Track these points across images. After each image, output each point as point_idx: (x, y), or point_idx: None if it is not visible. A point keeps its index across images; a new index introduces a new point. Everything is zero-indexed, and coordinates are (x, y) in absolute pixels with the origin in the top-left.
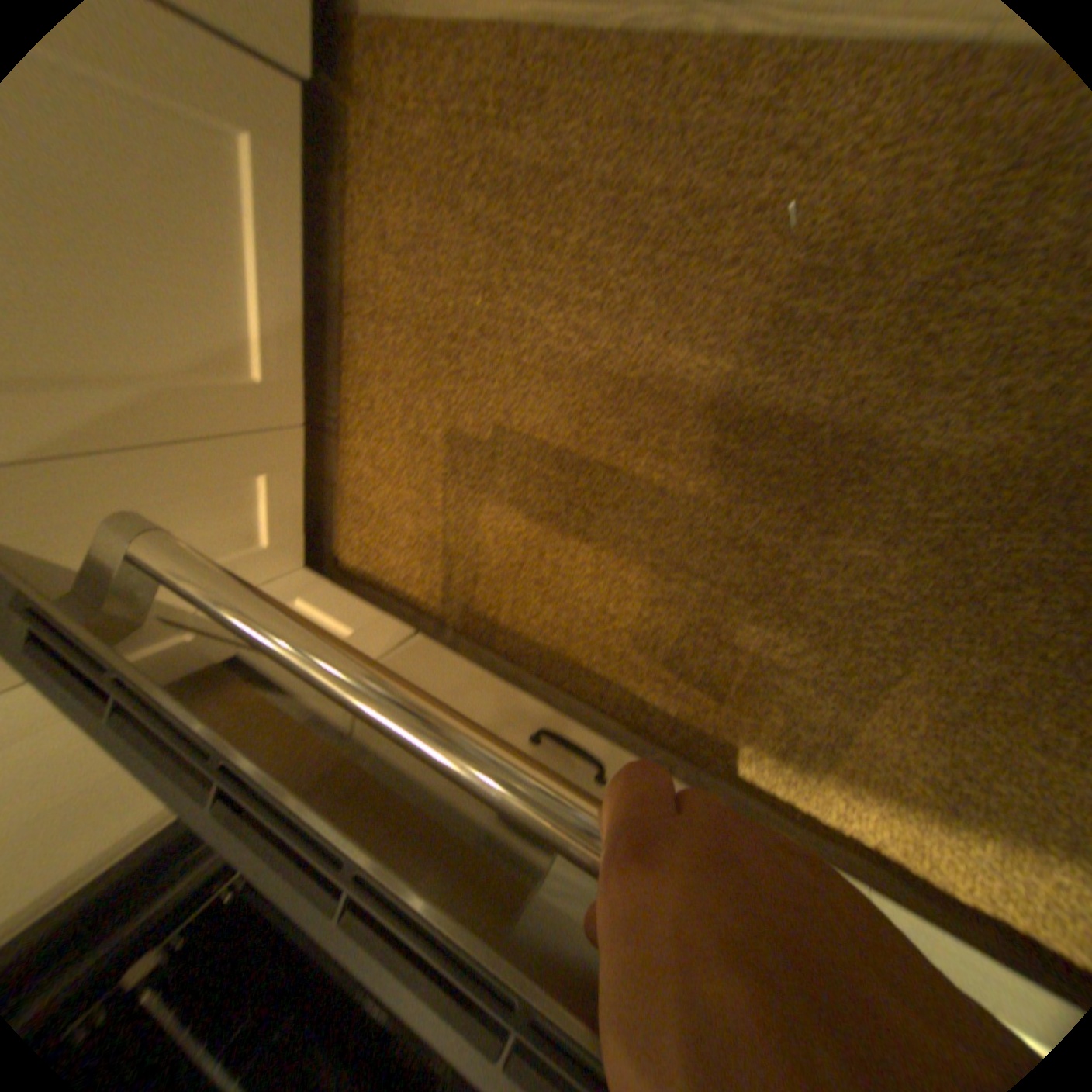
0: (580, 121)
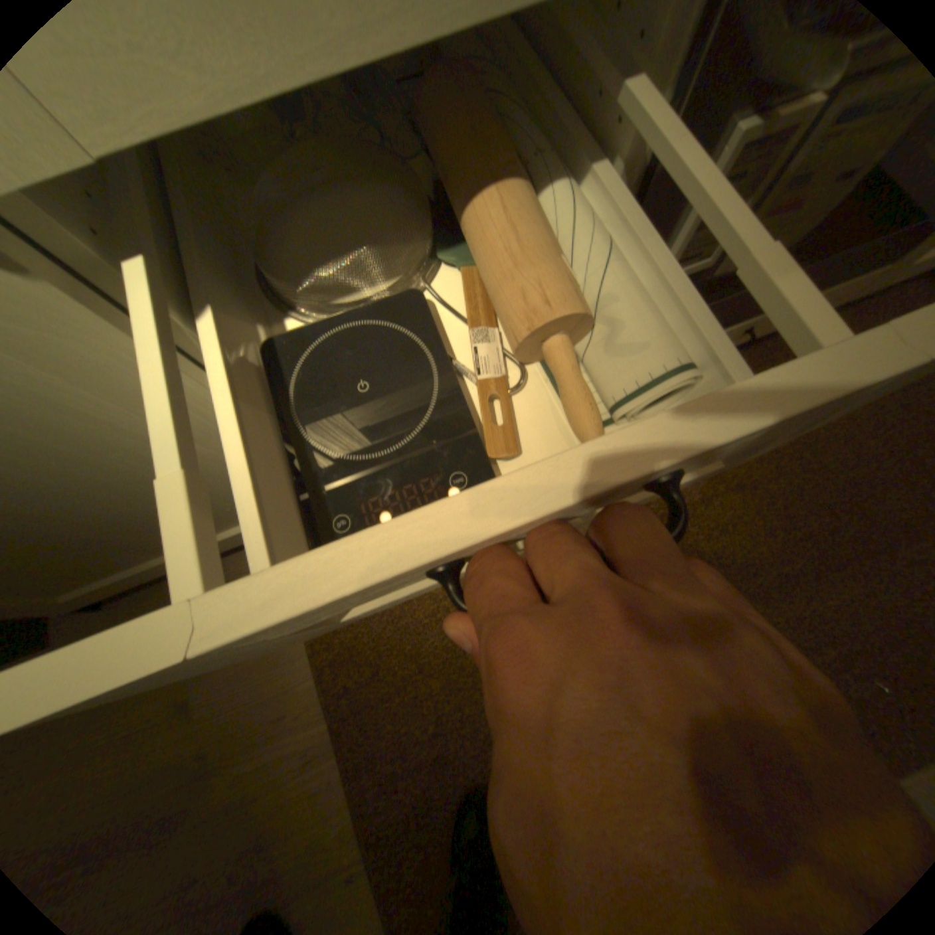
0: None
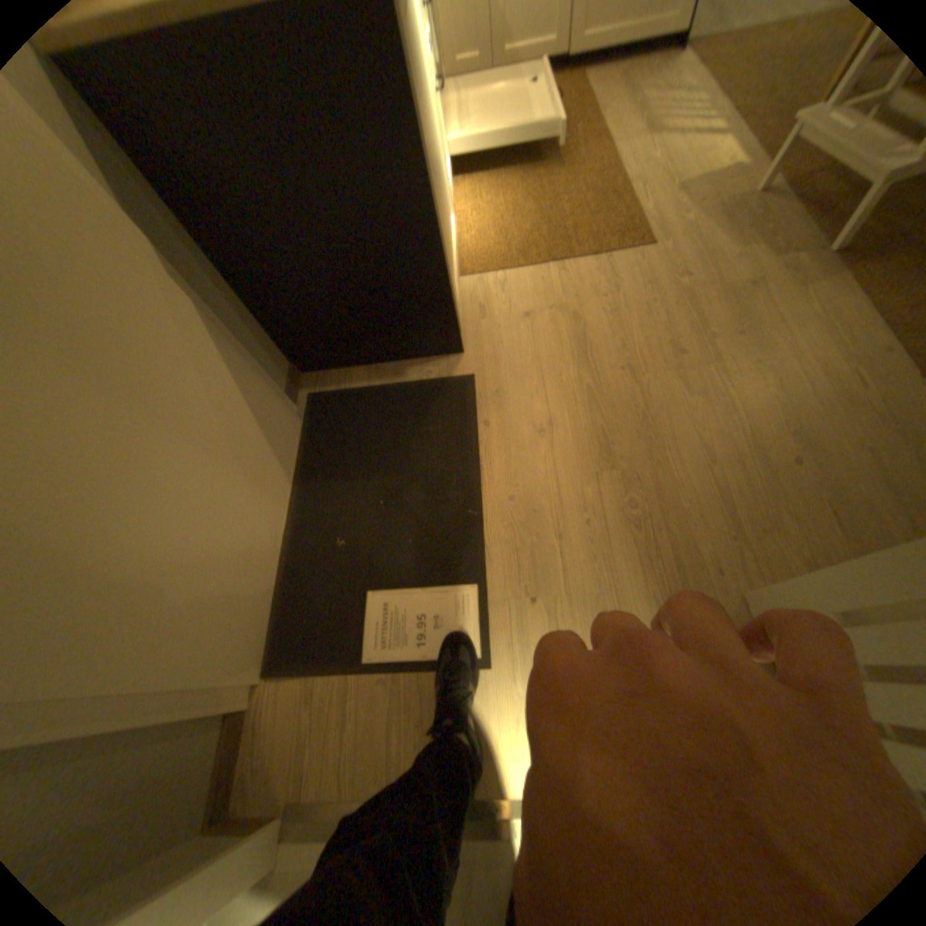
0: (580, 96)
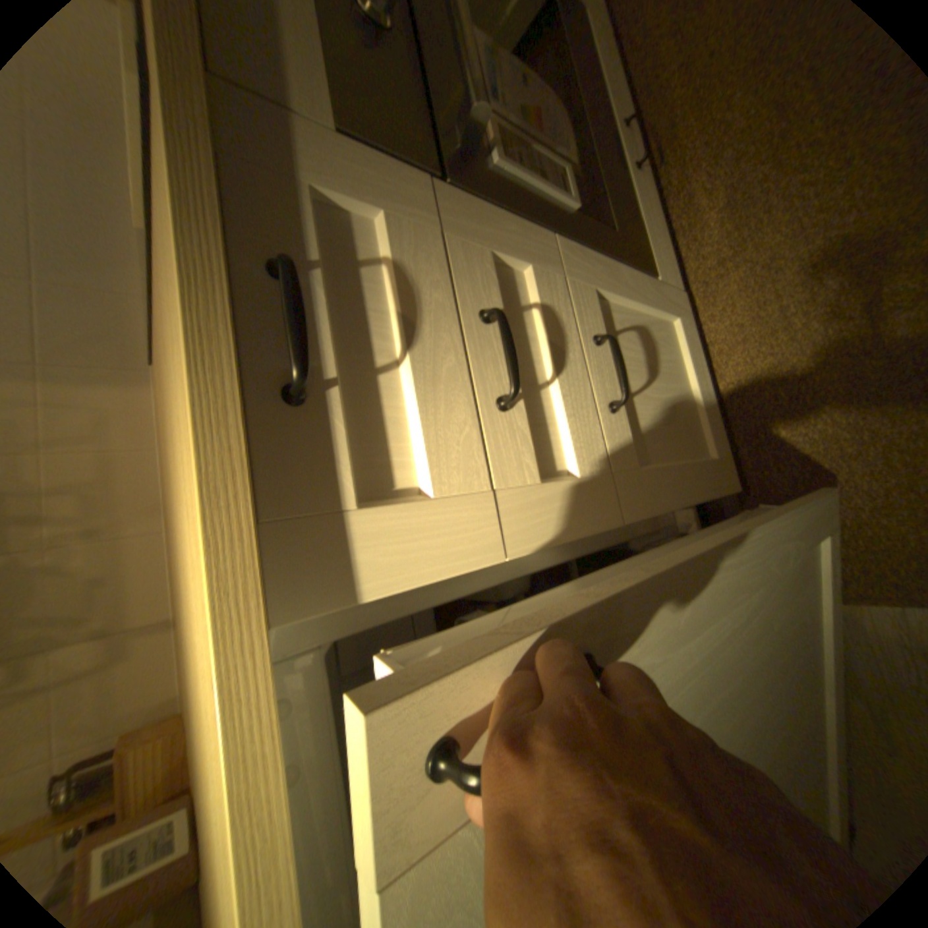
0: None
